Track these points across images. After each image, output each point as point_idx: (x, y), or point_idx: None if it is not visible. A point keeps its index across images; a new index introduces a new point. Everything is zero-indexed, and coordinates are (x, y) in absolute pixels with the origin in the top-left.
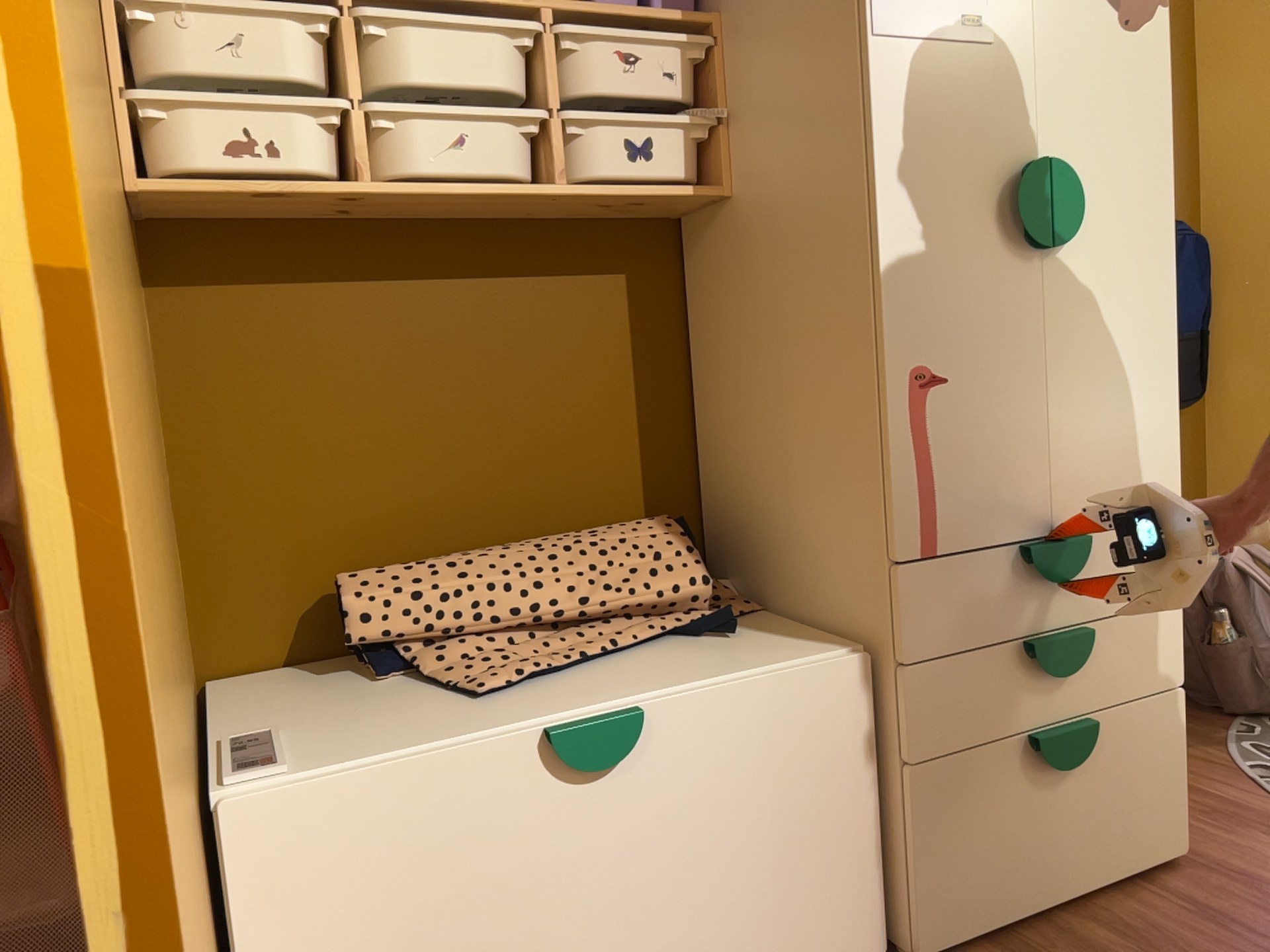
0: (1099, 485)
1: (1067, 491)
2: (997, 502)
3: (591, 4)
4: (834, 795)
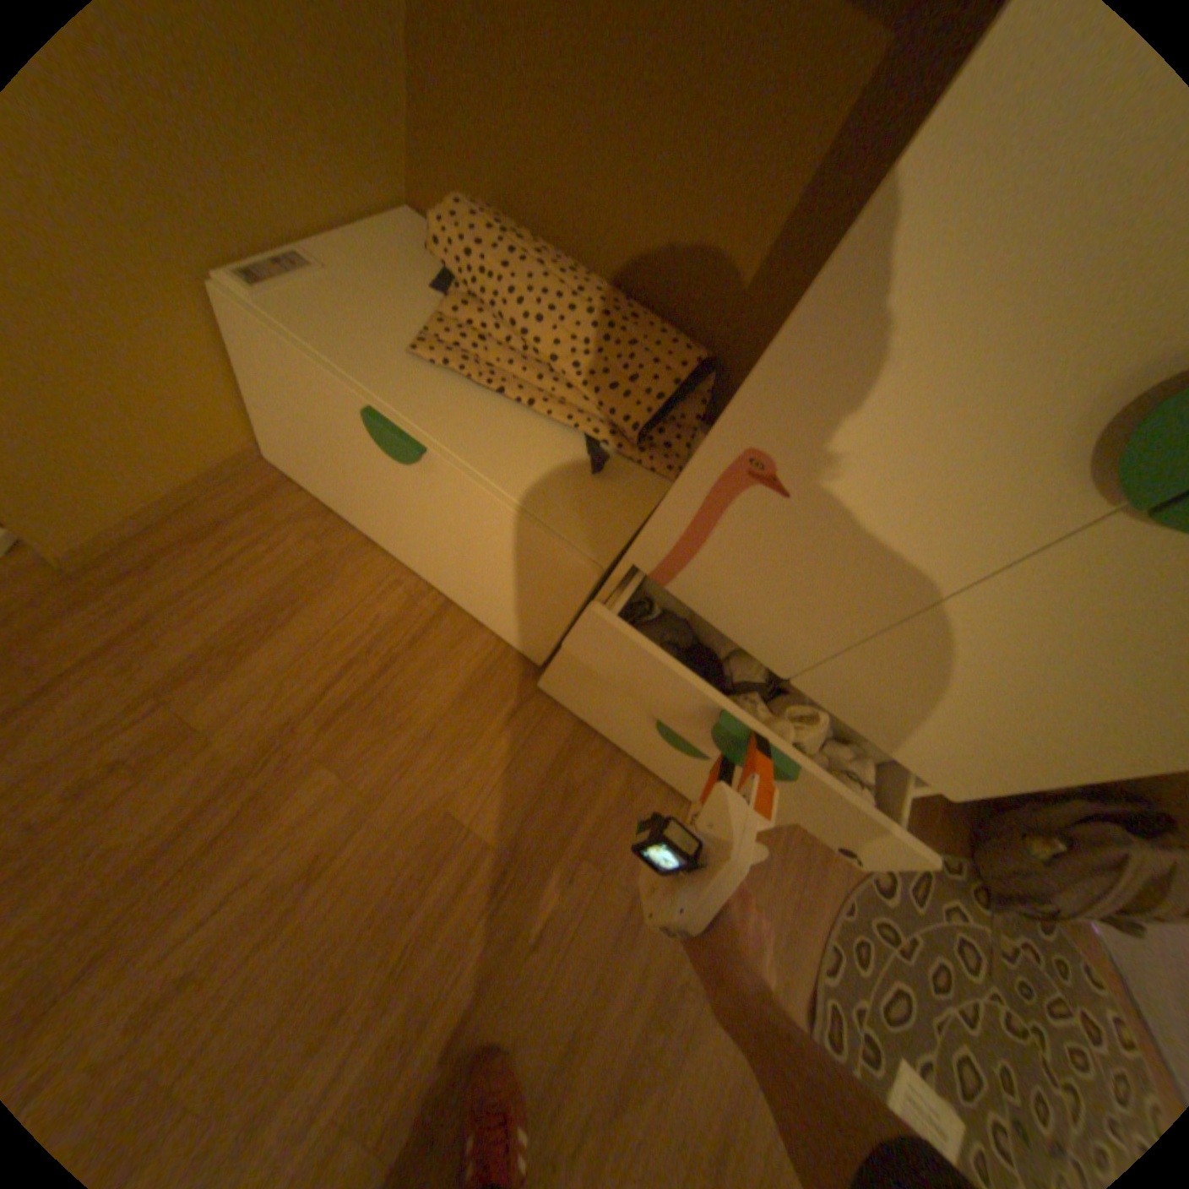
0: (880, 712)
1: (837, 680)
2: (750, 617)
3: None
4: (539, 599)
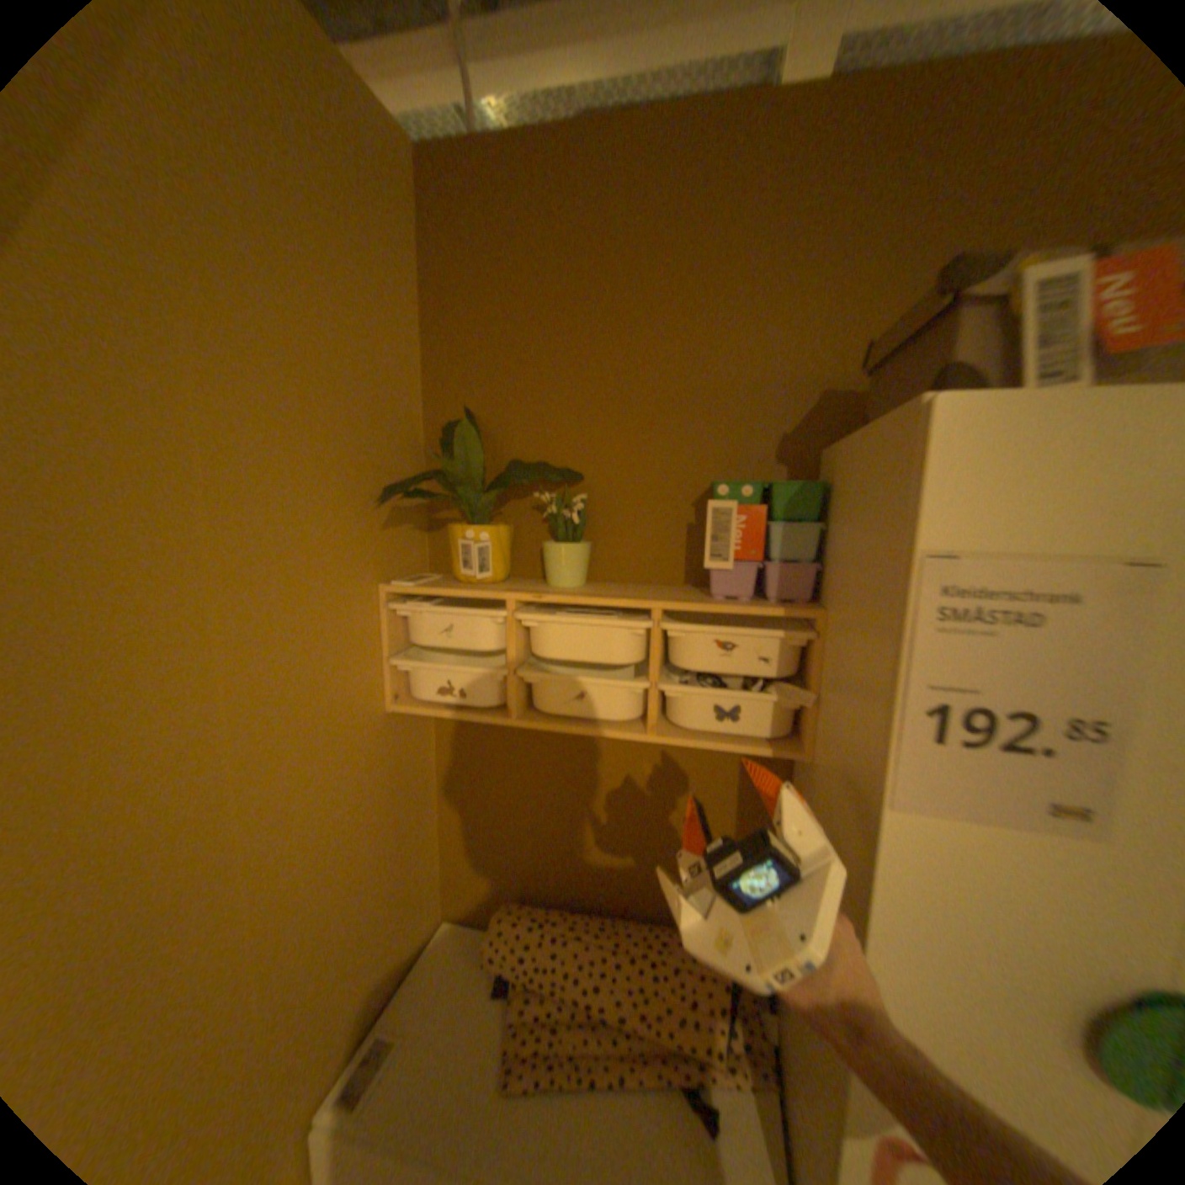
0: None
1: None
2: None
3: (698, 603)
4: None
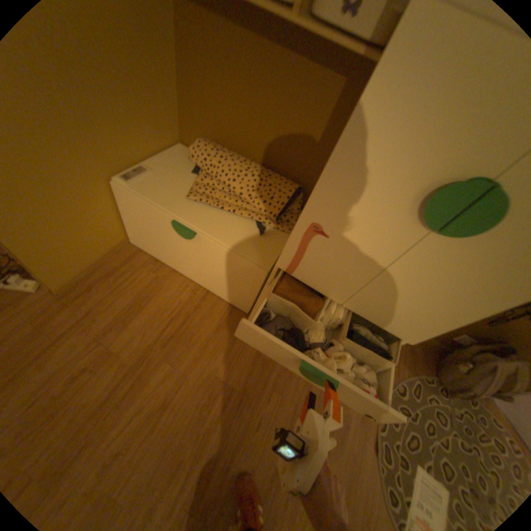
0: (377, 312)
1: (359, 302)
2: (324, 282)
3: None
4: (244, 285)
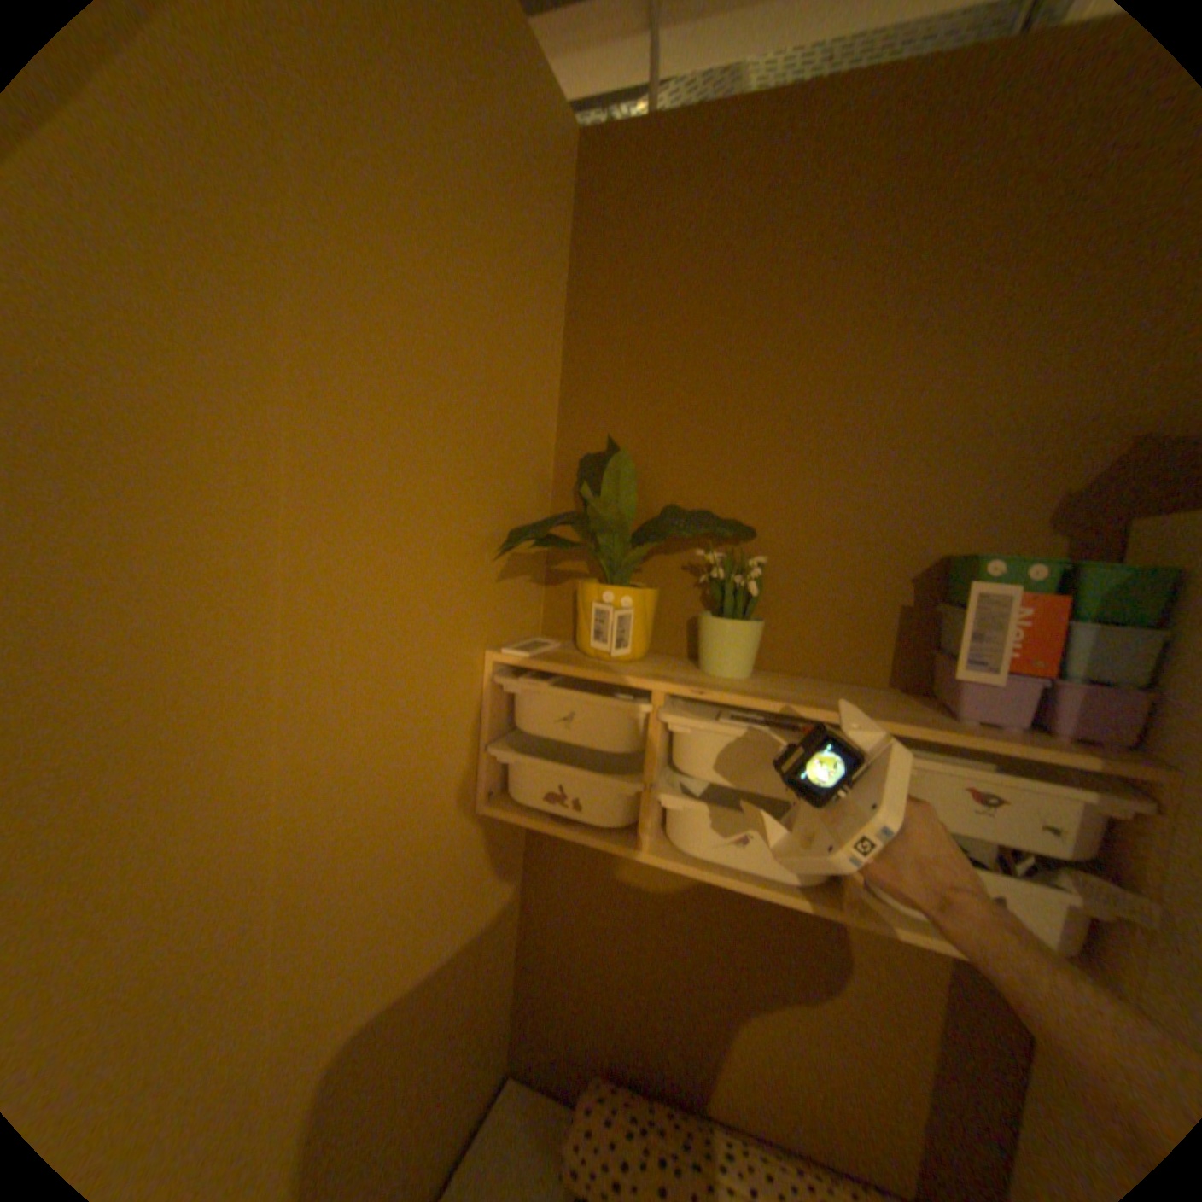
0: None
1: None
2: None
3: (948, 730)
4: None
